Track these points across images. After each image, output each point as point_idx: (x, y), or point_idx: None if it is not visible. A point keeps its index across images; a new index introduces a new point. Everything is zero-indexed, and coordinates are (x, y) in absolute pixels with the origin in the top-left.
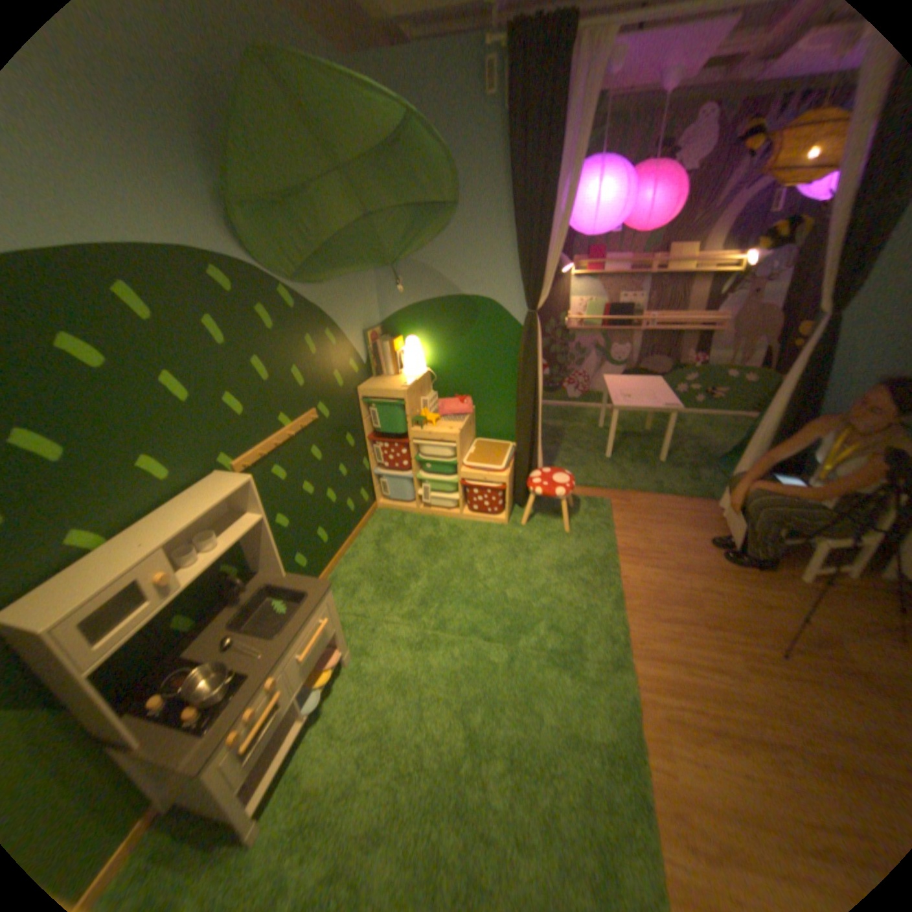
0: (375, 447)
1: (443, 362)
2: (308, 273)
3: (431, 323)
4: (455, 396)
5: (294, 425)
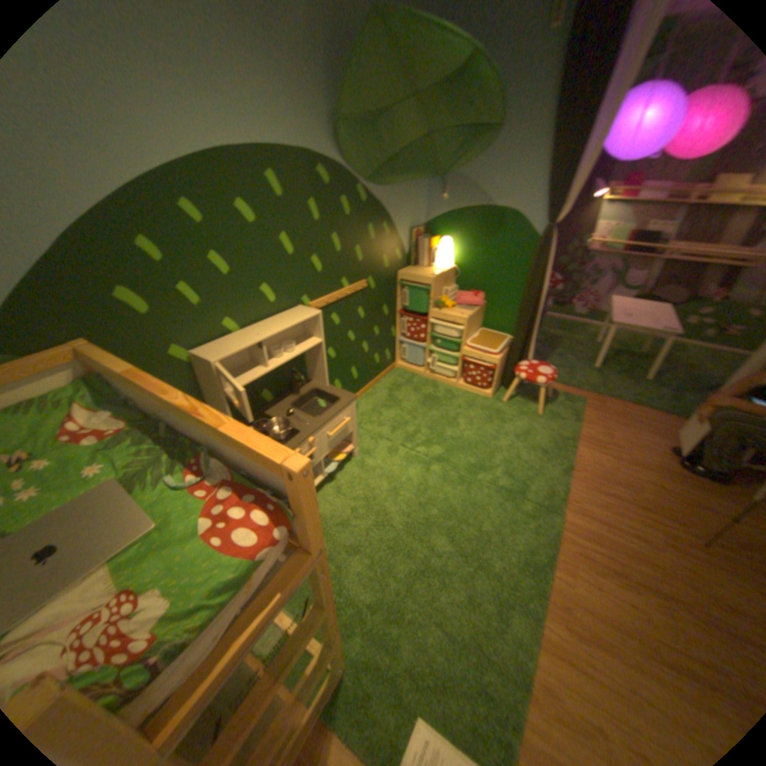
0: (401, 321)
1: (467, 261)
2: (378, 177)
3: (463, 228)
4: (471, 291)
5: (349, 288)
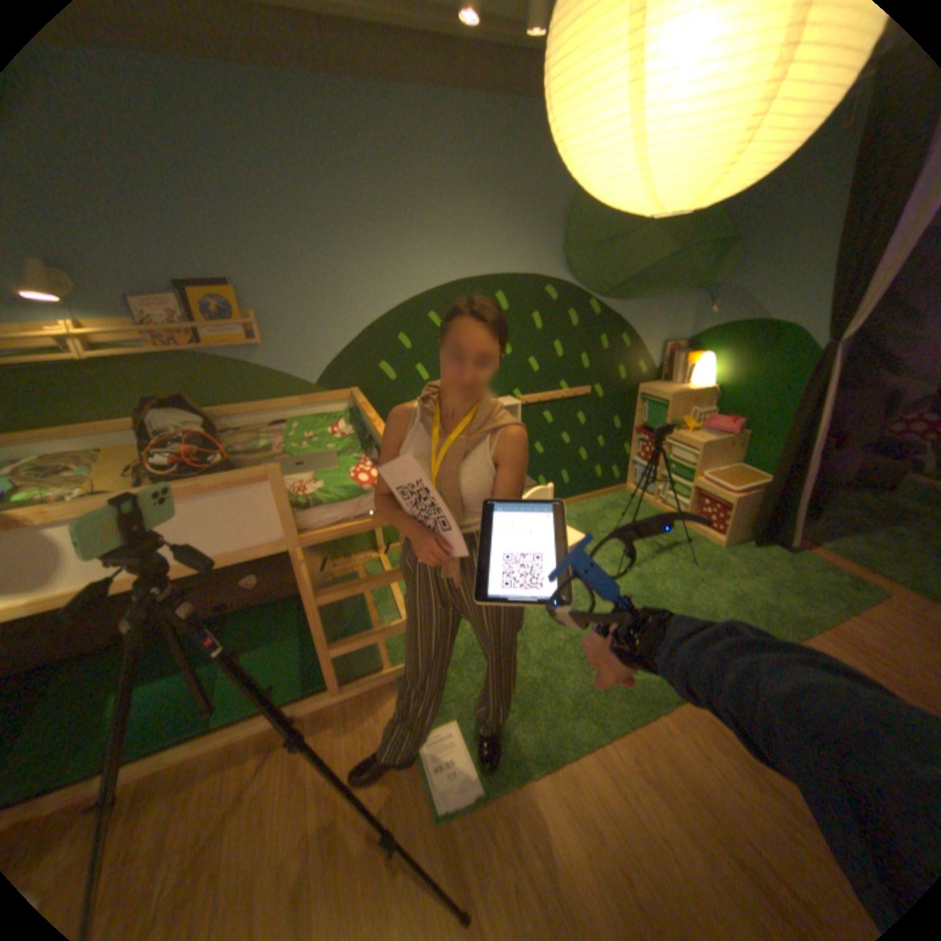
0: (637, 438)
1: (734, 383)
2: (619, 293)
3: (733, 344)
4: (736, 418)
5: (568, 392)
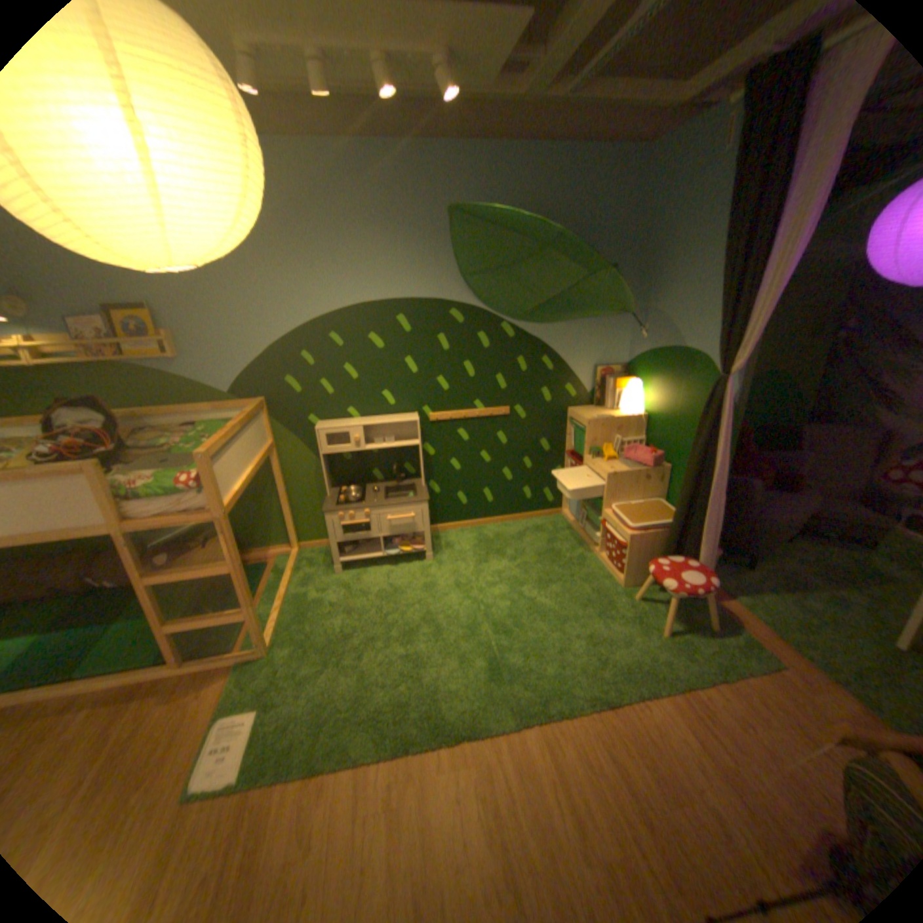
0: (567, 462)
1: (659, 411)
2: (534, 315)
3: (658, 370)
4: (661, 449)
5: (483, 411)
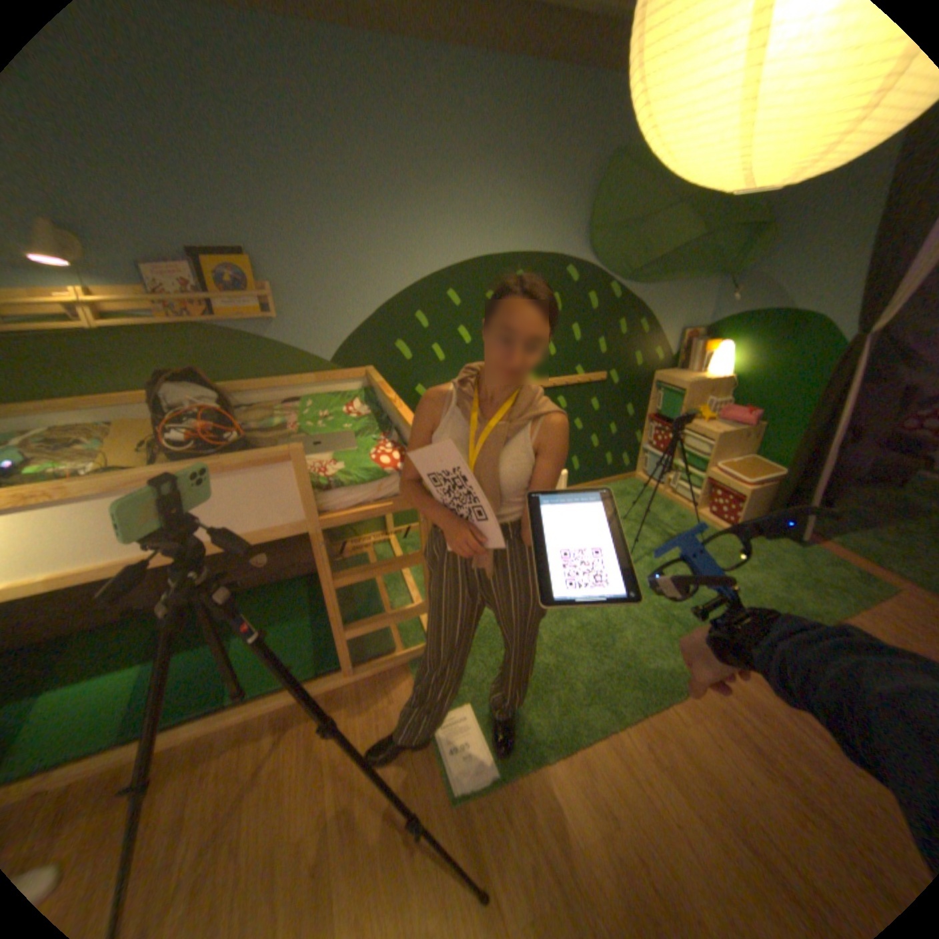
0: (650, 427)
1: (752, 373)
2: (641, 277)
3: (754, 334)
4: (751, 409)
5: (584, 378)
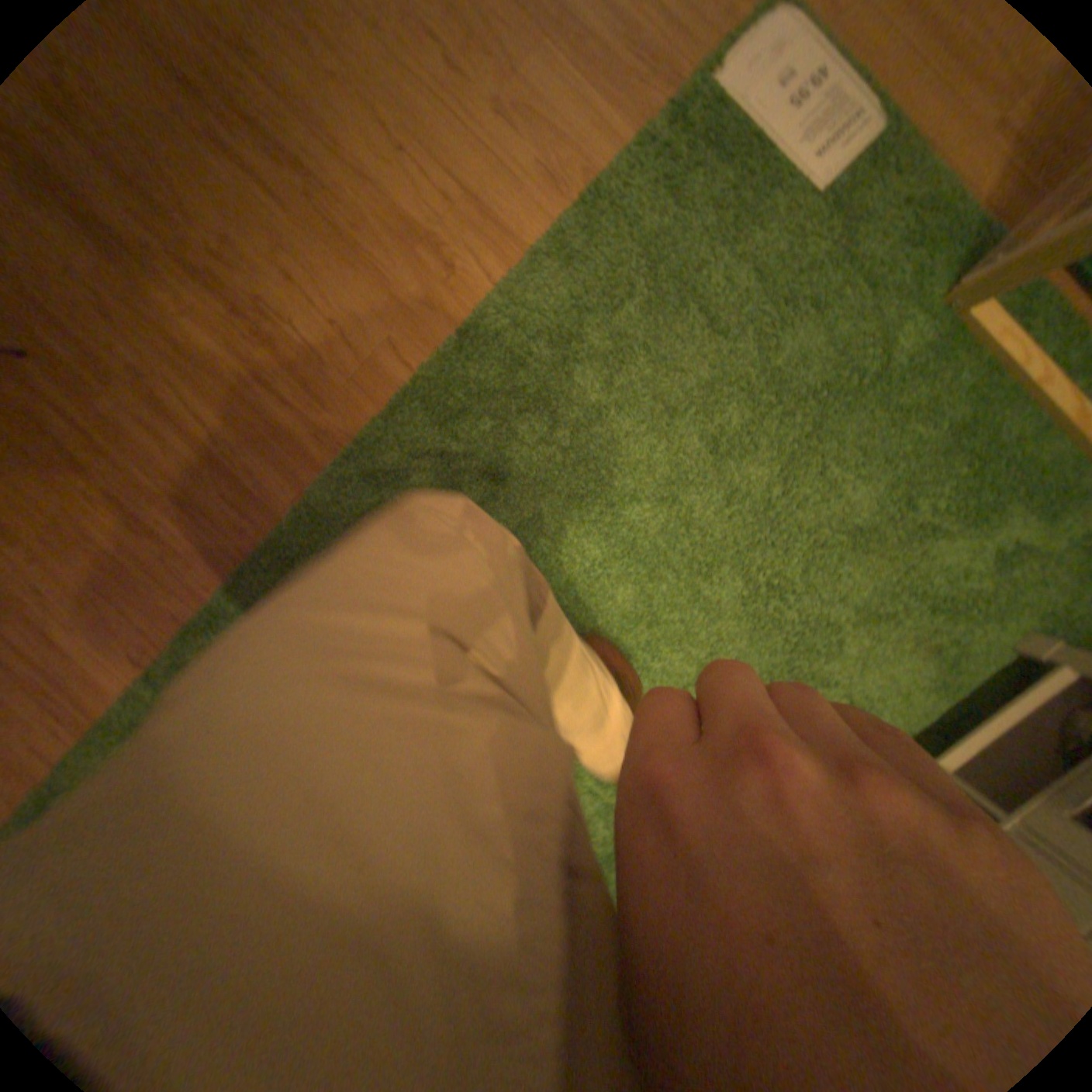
0: None
1: None
2: None
3: None
4: None
5: None
